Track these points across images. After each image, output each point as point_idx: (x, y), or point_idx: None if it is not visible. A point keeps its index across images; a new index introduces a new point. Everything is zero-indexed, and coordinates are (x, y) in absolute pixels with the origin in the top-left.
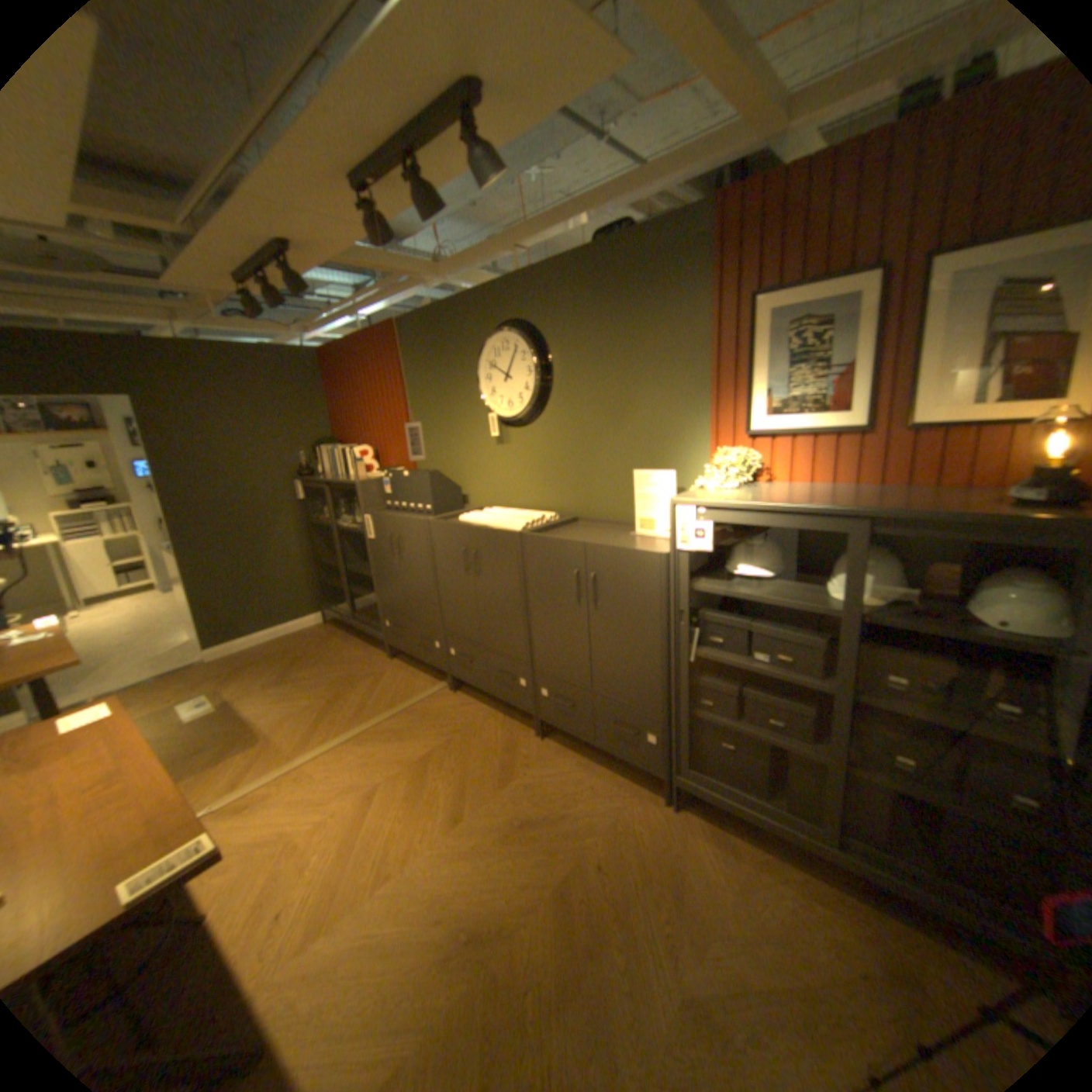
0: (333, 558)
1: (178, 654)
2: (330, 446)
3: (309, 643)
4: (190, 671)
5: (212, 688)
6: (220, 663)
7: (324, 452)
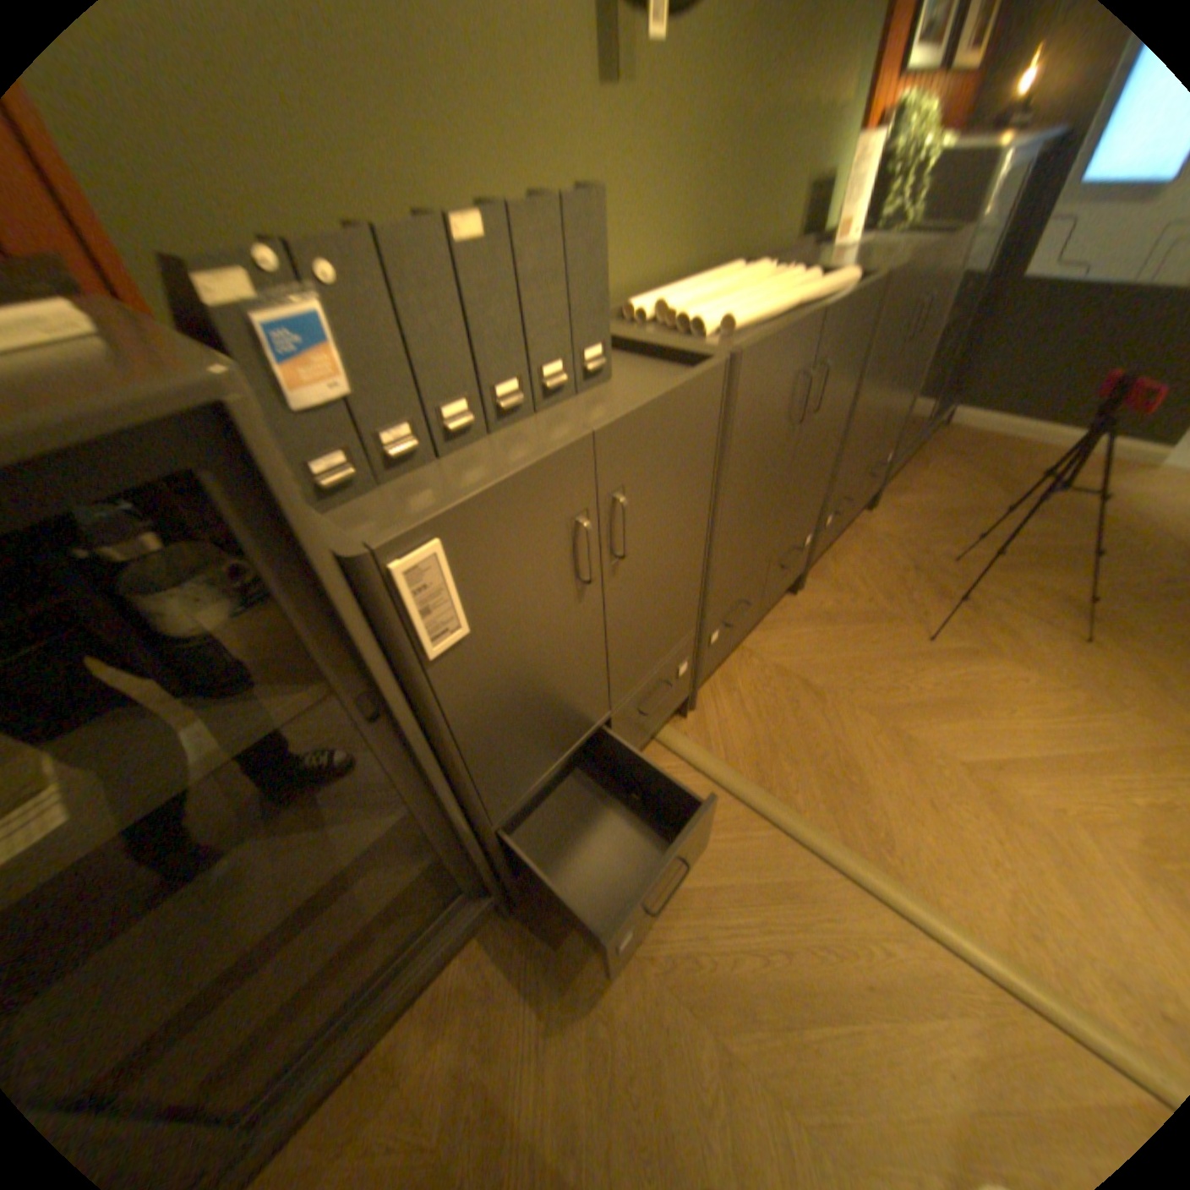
0: None
1: None
2: None
3: None
4: None
5: None
6: None
7: None
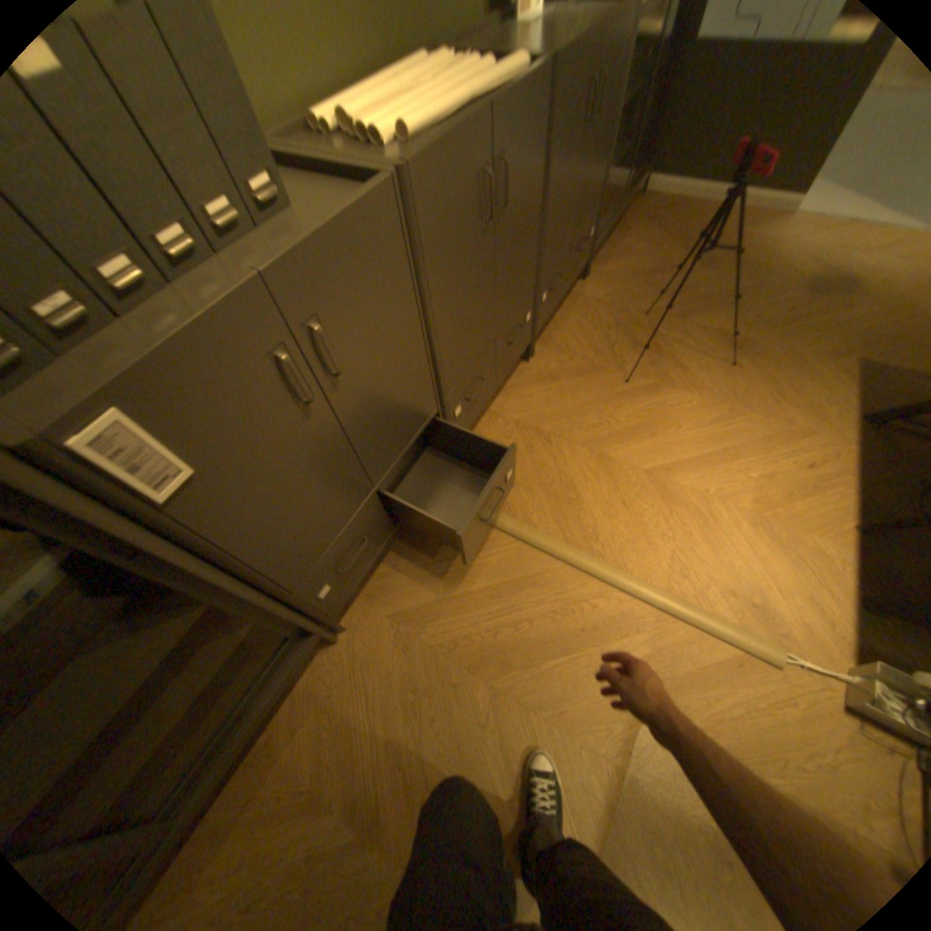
0: None
1: None
2: None
3: None
4: None
5: None
6: None
7: None
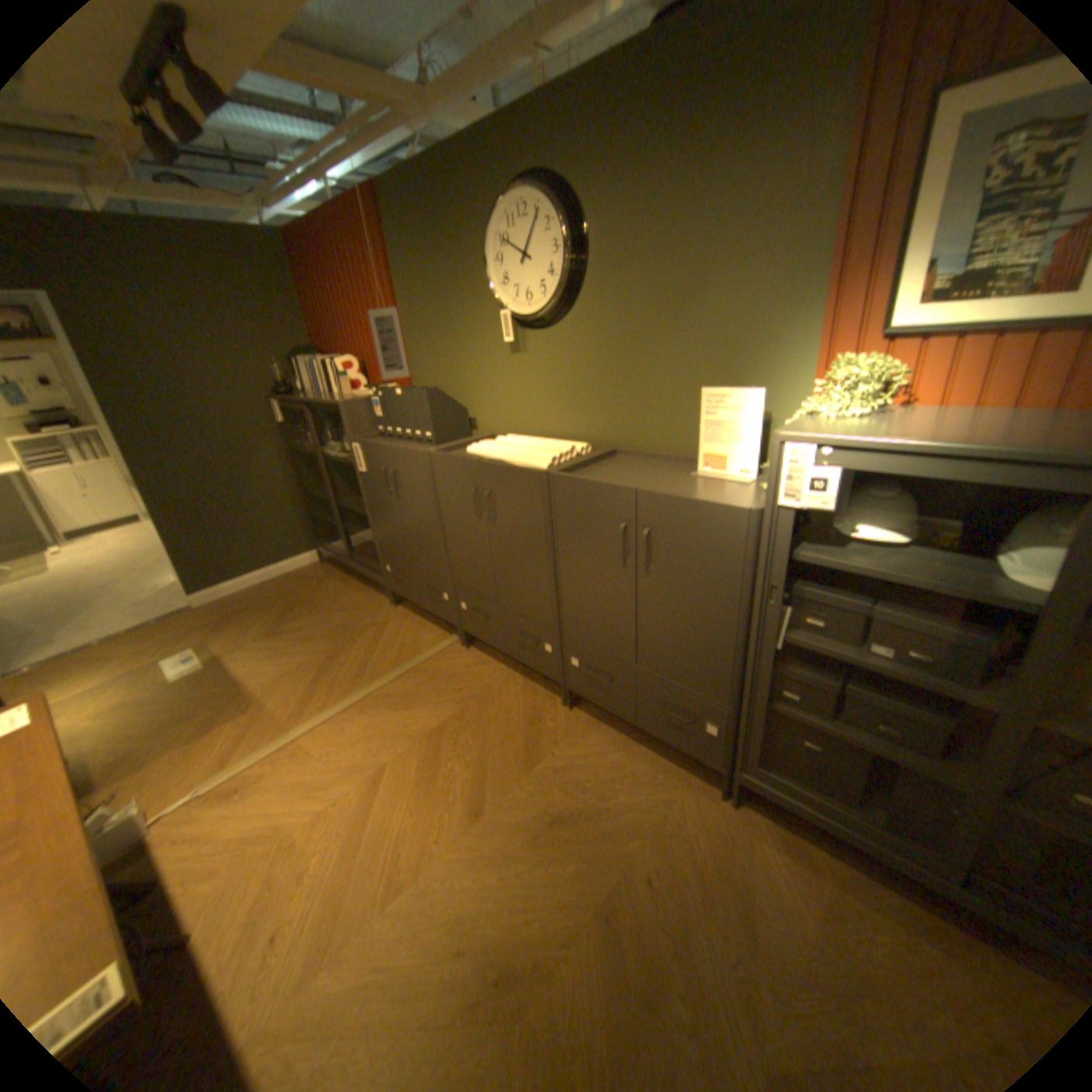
0: (322, 490)
1: (162, 598)
2: (307, 356)
3: (304, 585)
4: (175, 619)
5: (199, 640)
6: (207, 609)
7: (301, 364)
